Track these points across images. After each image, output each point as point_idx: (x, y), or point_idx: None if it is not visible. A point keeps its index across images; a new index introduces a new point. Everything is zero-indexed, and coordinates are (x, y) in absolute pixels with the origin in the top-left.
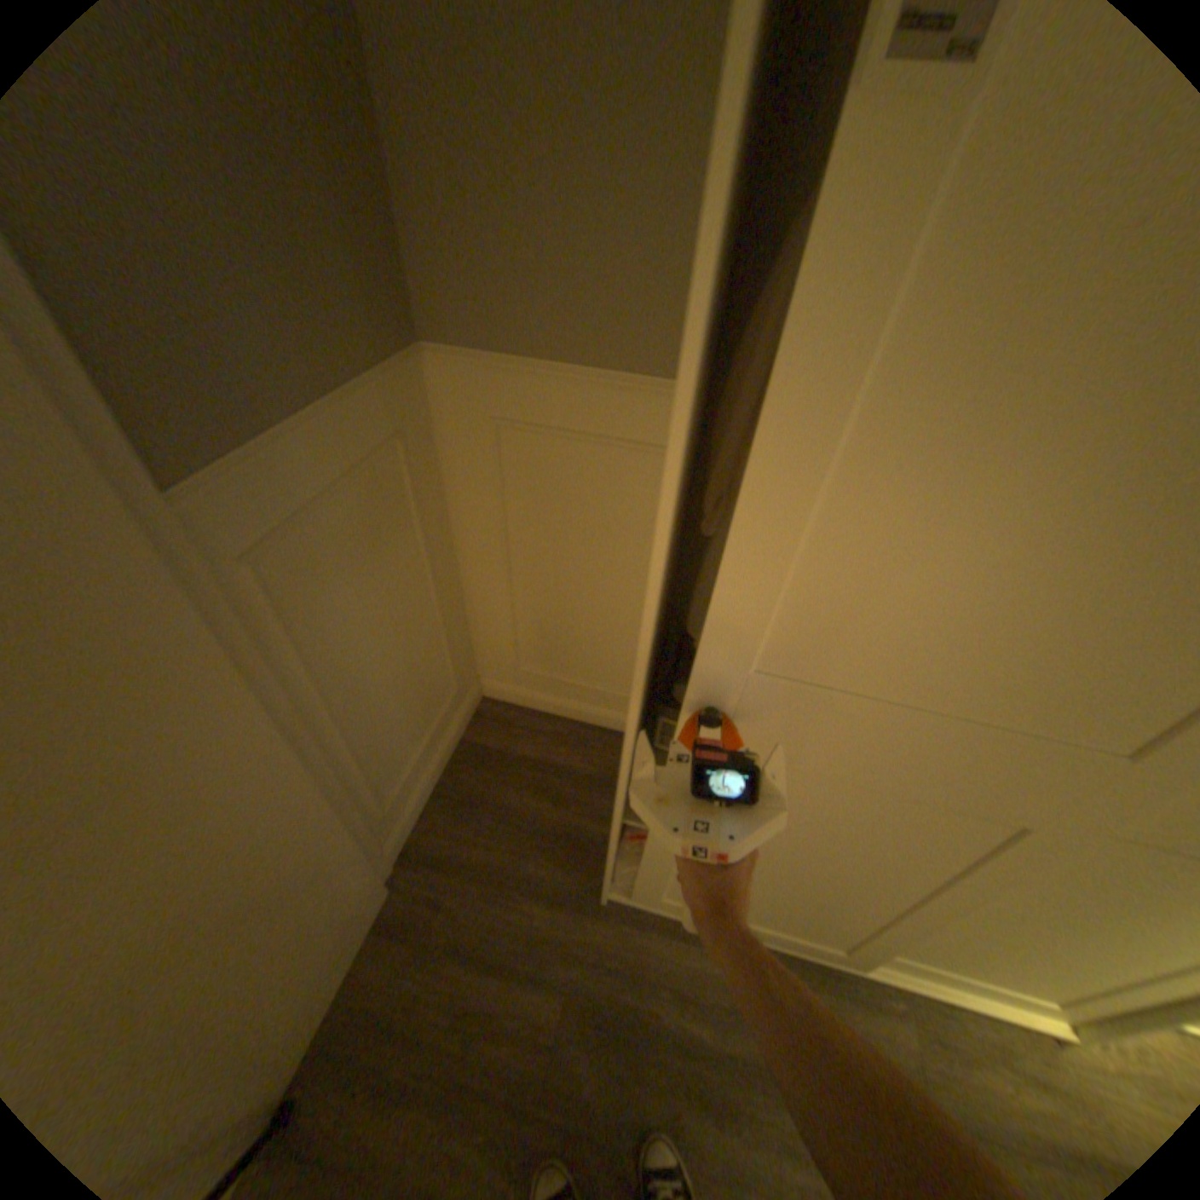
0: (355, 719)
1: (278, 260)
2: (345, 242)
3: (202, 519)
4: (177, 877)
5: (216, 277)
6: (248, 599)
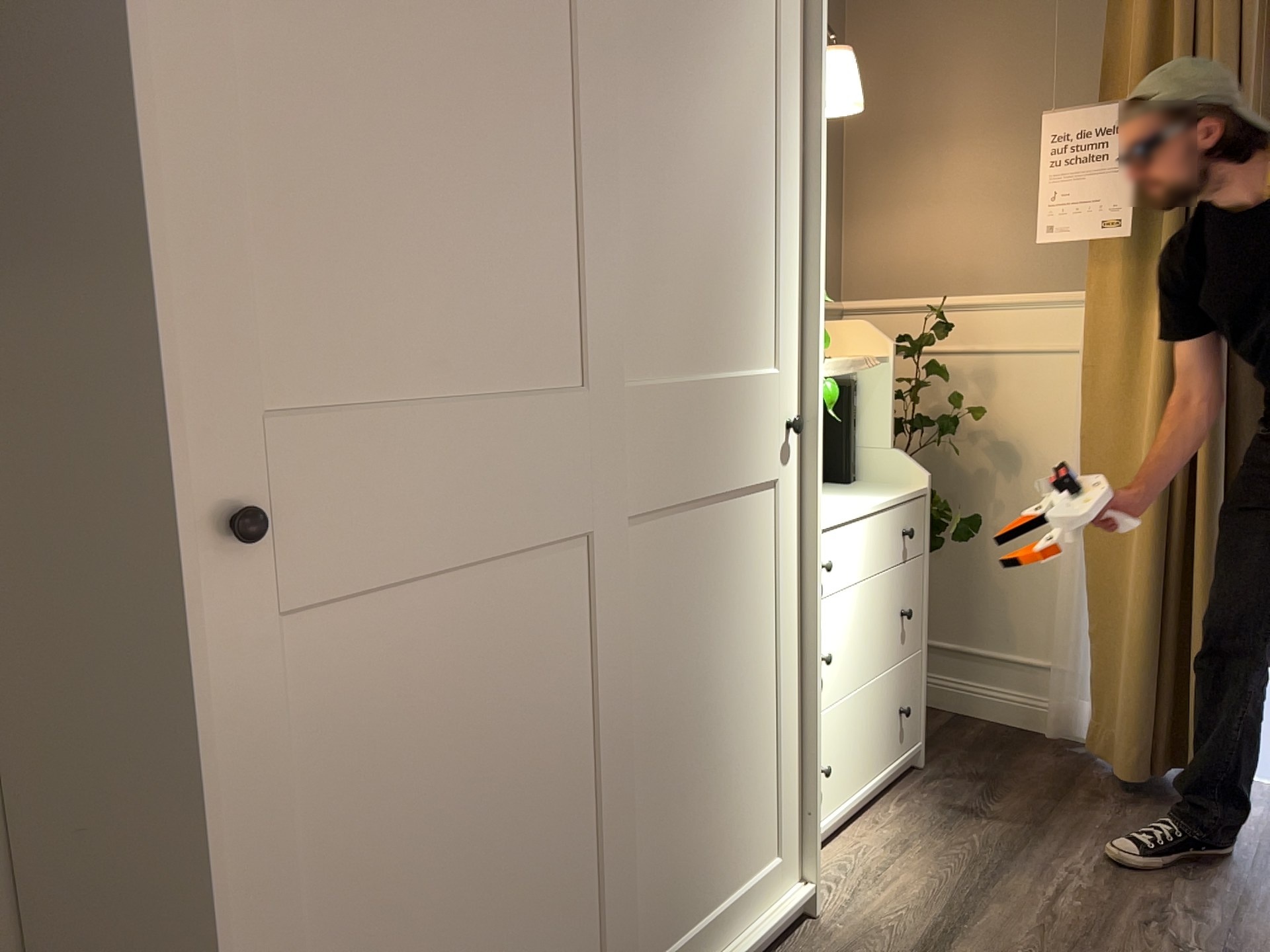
0: None
1: None
2: None
3: None
4: None
5: None
6: None
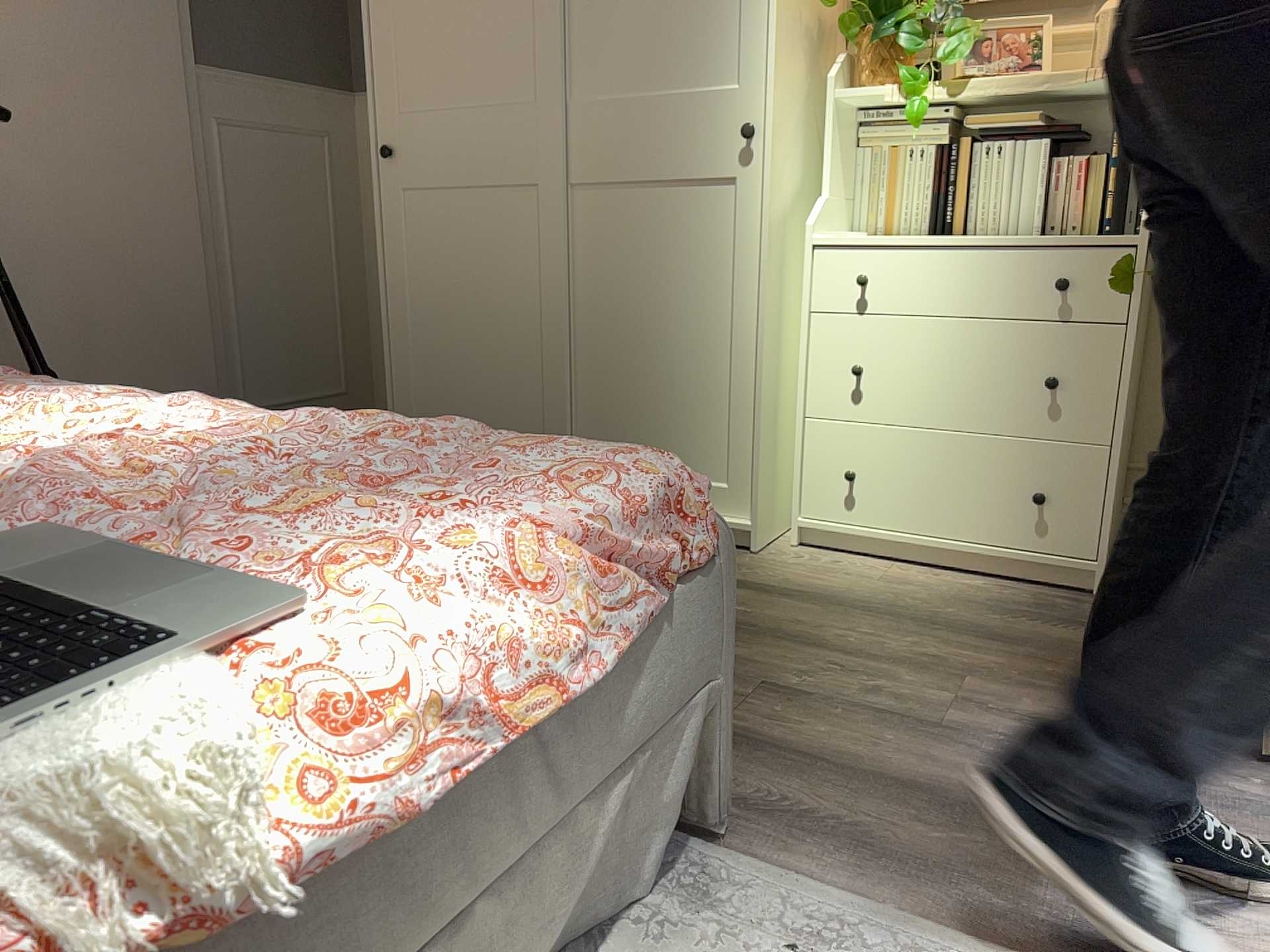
0: (251, 288)
1: (280, 14)
2: (318, 23)
3: (210, 87)
4: (134, 223)
5: (250, 7)
6: (215, 140)
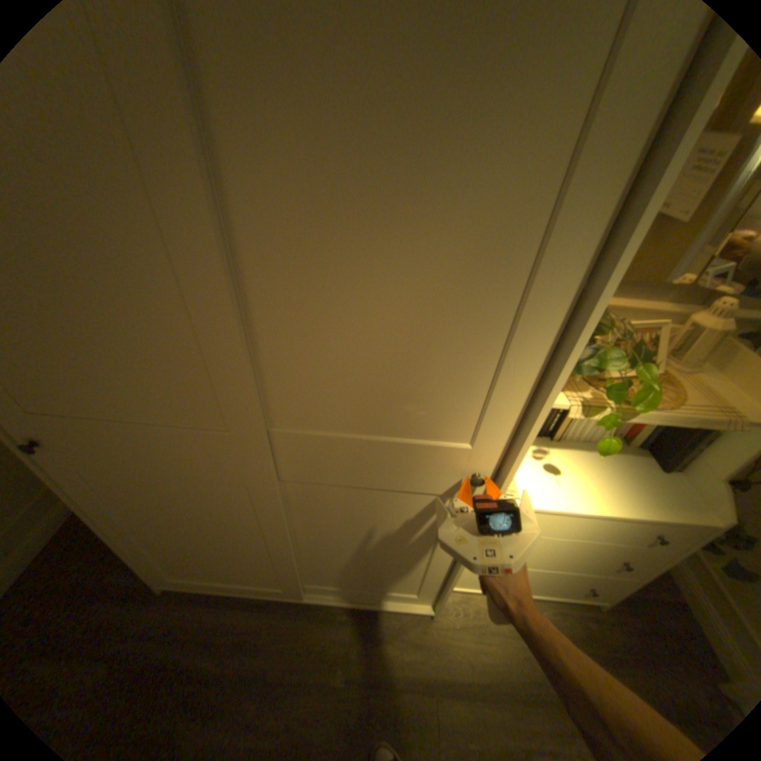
0: None
1: None
2: None
3: None
4: None
5: None
6: None
